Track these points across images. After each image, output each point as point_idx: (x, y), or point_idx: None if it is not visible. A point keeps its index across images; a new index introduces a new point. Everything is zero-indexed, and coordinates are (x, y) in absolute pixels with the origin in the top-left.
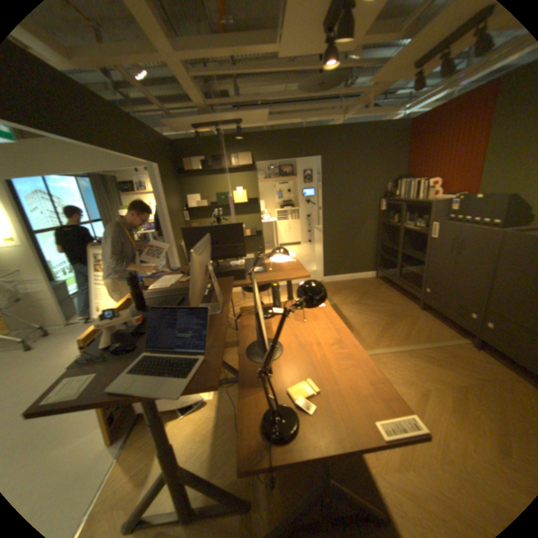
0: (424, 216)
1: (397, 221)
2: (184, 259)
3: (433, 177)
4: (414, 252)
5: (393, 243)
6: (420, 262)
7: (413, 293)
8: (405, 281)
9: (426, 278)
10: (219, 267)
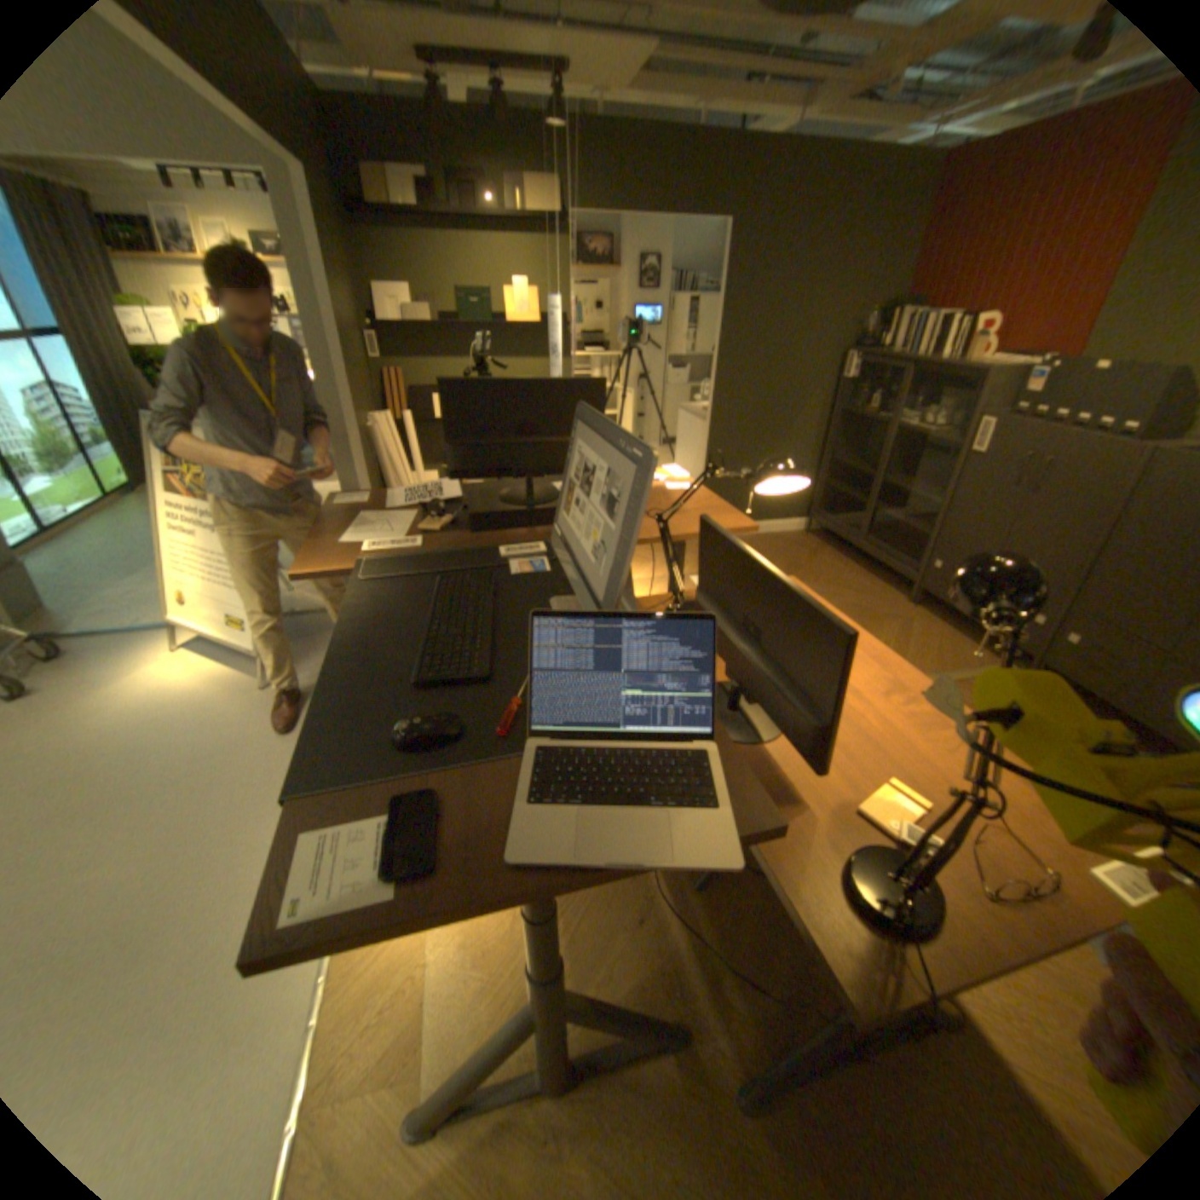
0: (944, 400)
1: (879, 409)
2: (377, 470)
3: (976, 310)
4: (911, 482)
5: (857, 459)
6: (913, 504)
7: (899, 569)
8: (882, 544)
9: (940, 540)
10: (536, 497)
